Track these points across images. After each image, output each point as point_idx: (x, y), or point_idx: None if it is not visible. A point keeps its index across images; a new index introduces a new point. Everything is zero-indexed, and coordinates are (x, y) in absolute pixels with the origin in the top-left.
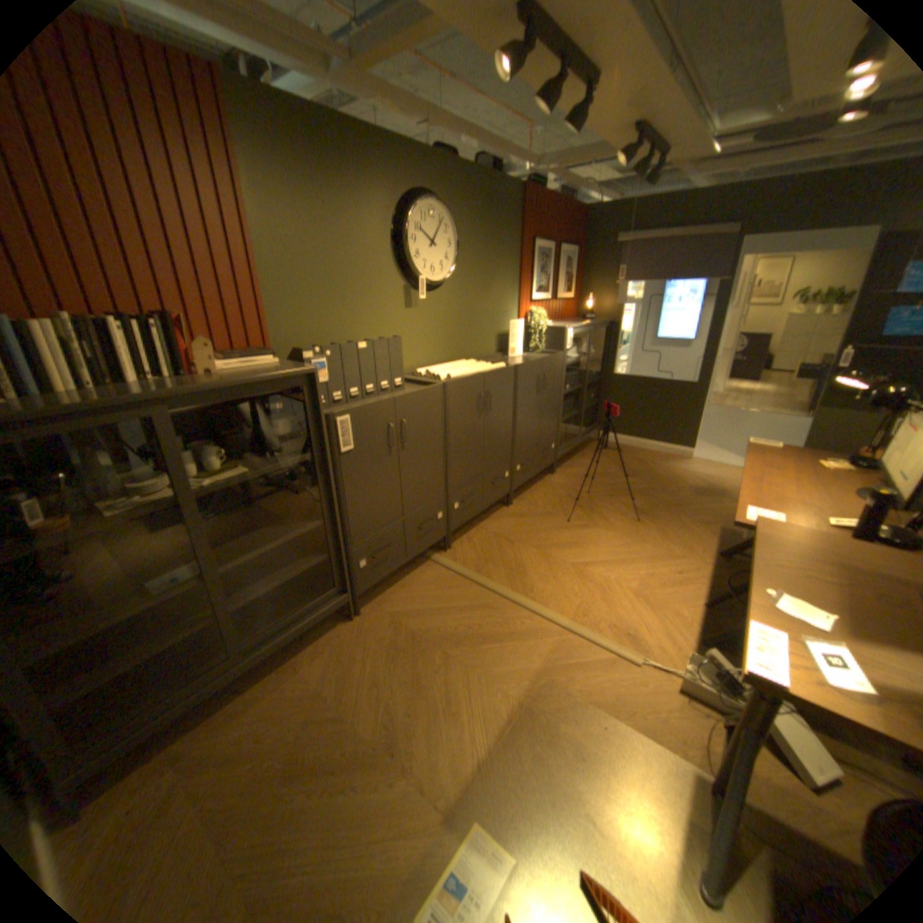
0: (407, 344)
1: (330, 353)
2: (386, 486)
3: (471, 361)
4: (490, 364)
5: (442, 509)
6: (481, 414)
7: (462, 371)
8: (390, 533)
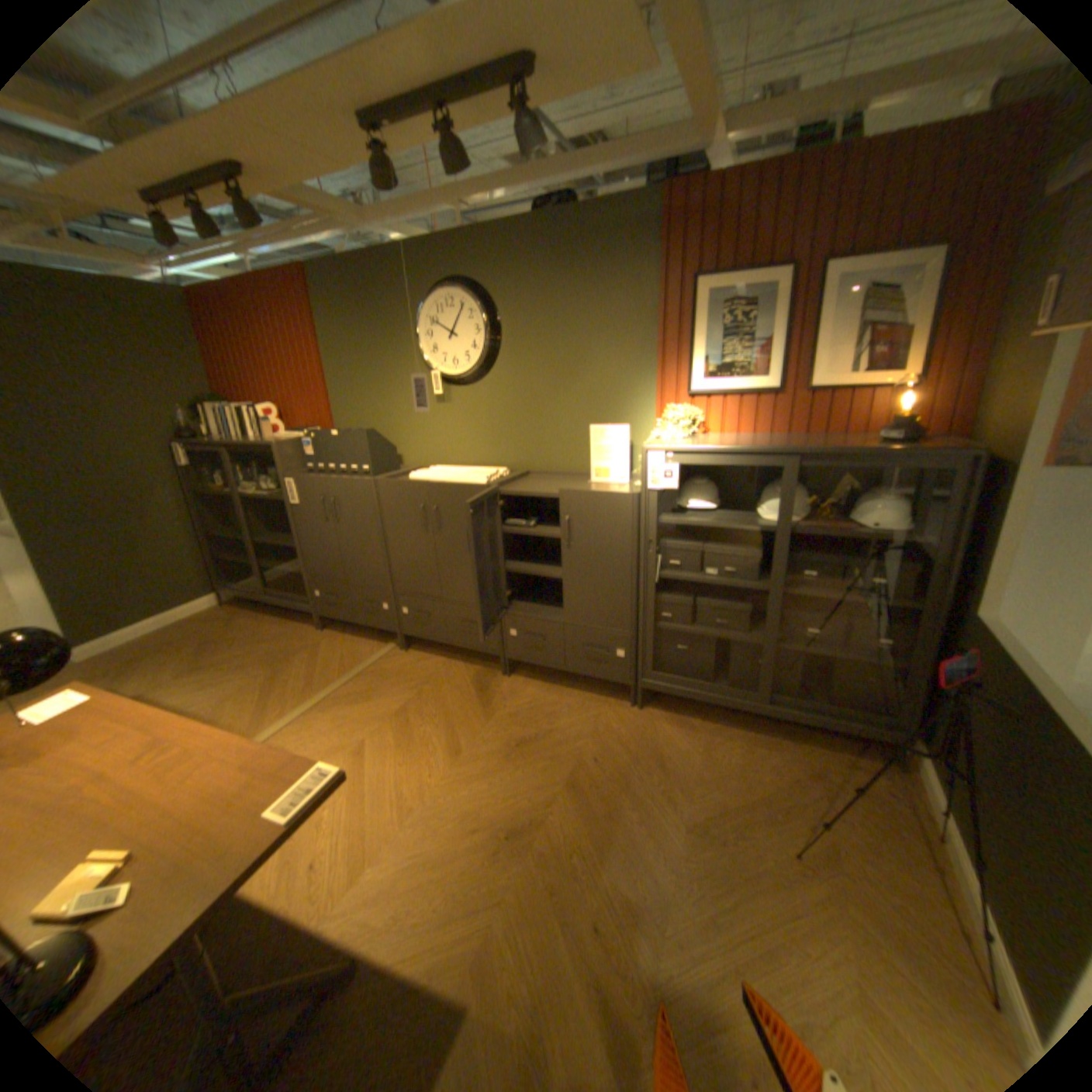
0: (440, 438)
1: (314, 436)
2: (327, 545)
3: (490, 471)
4: (484, 478)
5: (387, 602)
6: (427, 528)
7: (439, 476)
8: (335, 586)
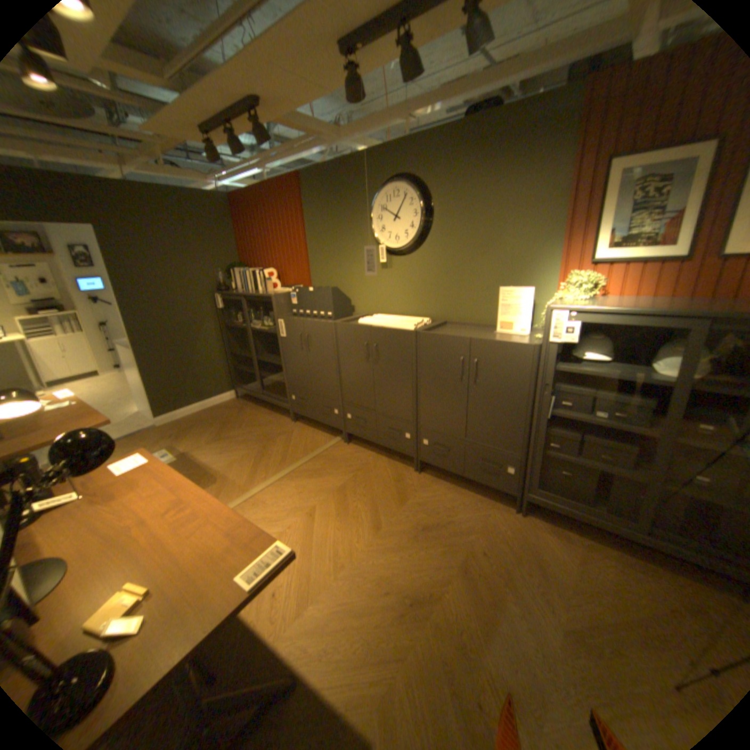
0: (382, 295)
1: (297, 291)
2: (301, 366)
3: (417, 320)
4: (412, 326)
5: (338, 409)
6: (368, 360)
7: (379, 322)
8: (305, 394)
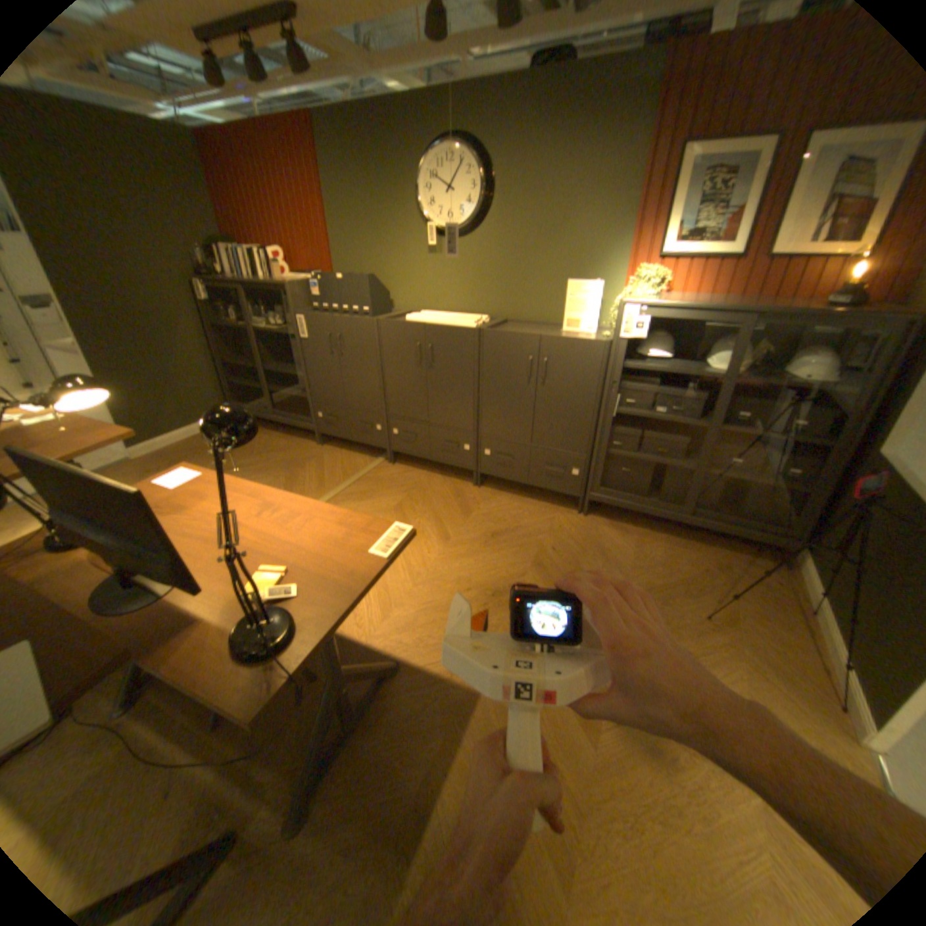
0: (429, 286)
1: (320, 278)
2: (331, 375)
3: (475, 317)
4: (473, 323)
5: (381, 424)
6: (421, 363)
7: (432, 319)
8: (336, 409)
